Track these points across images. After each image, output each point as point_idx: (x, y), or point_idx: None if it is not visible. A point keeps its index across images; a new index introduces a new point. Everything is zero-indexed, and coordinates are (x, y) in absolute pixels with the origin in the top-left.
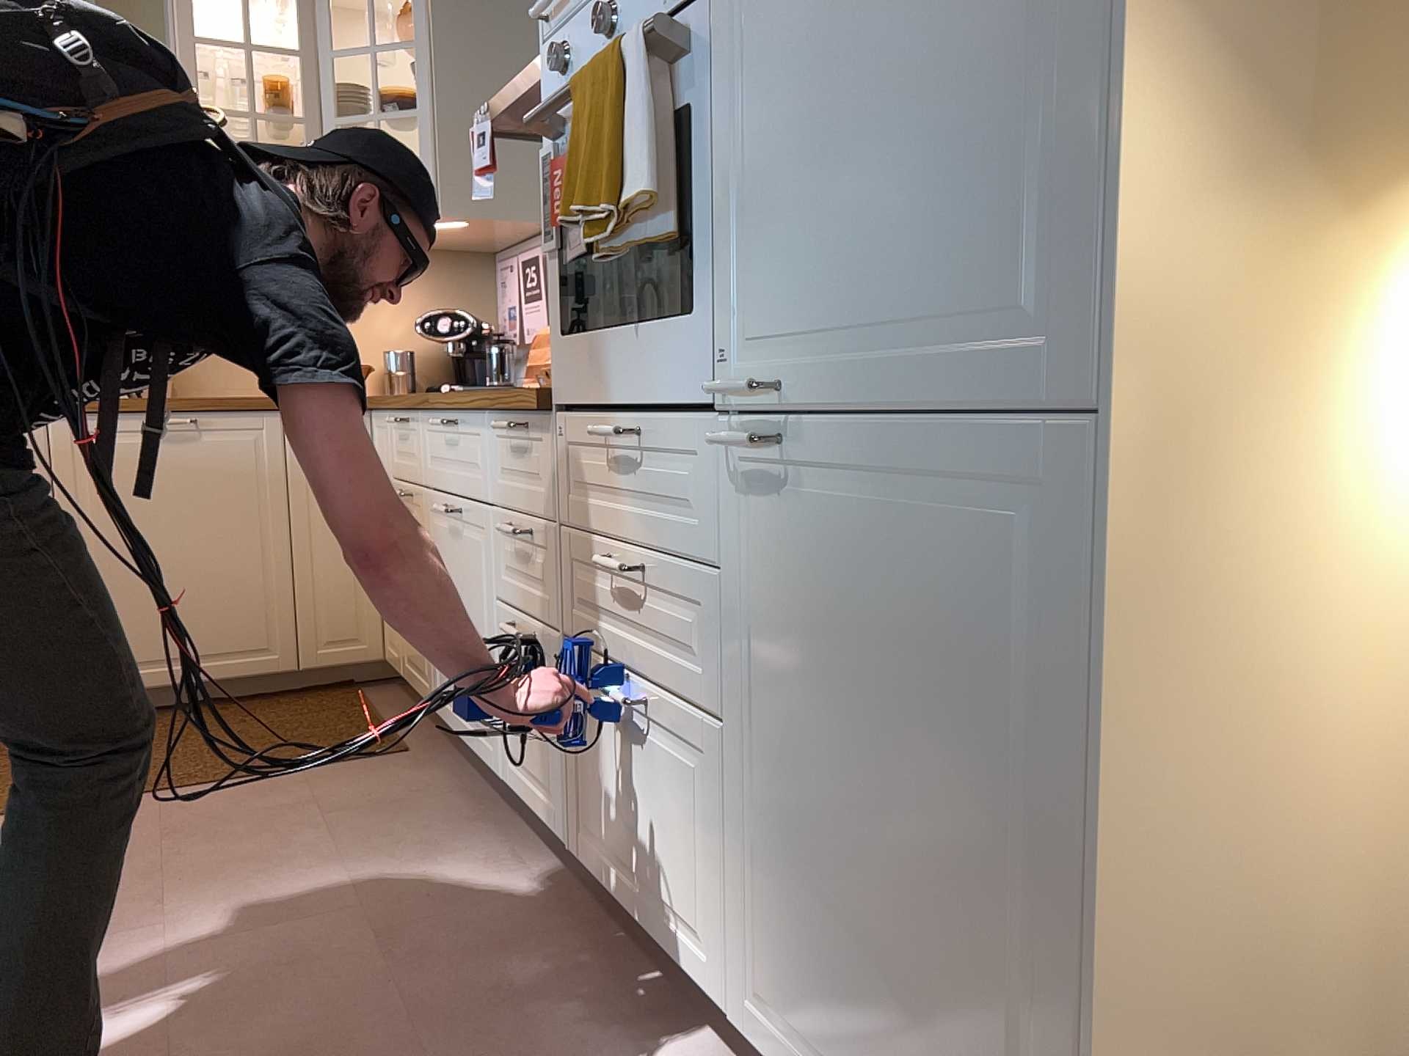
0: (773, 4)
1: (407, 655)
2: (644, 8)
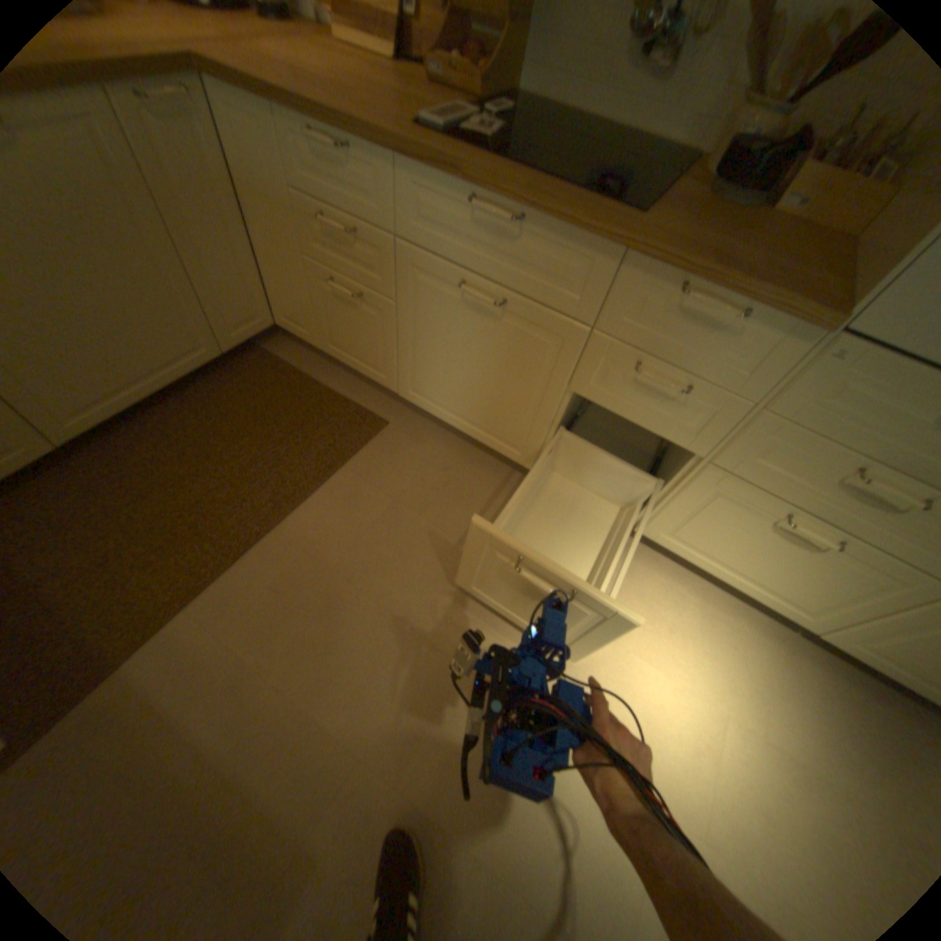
0: None
1: (335, 342)
2: None
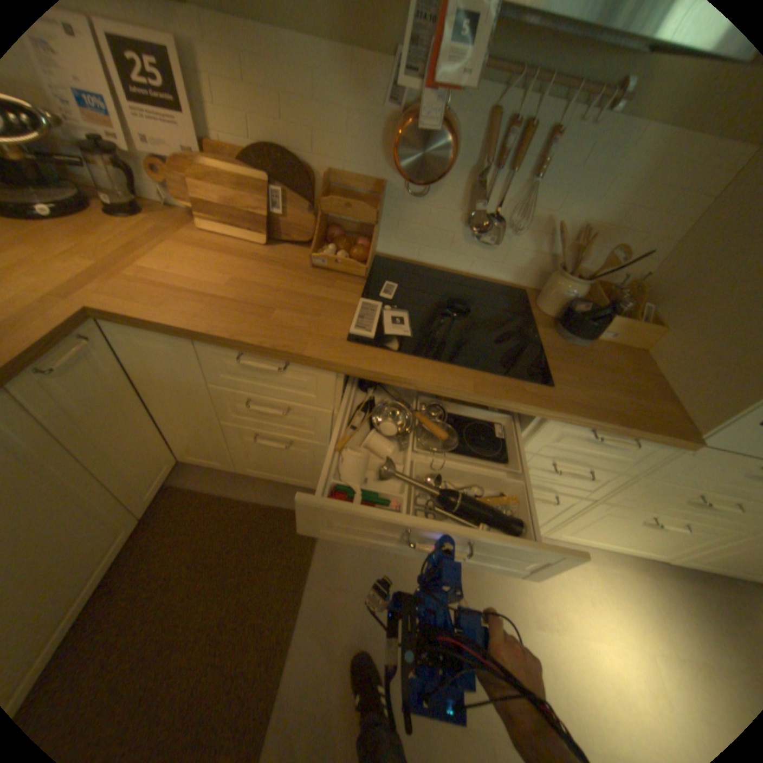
0: None
1: (255, 467)
2: None
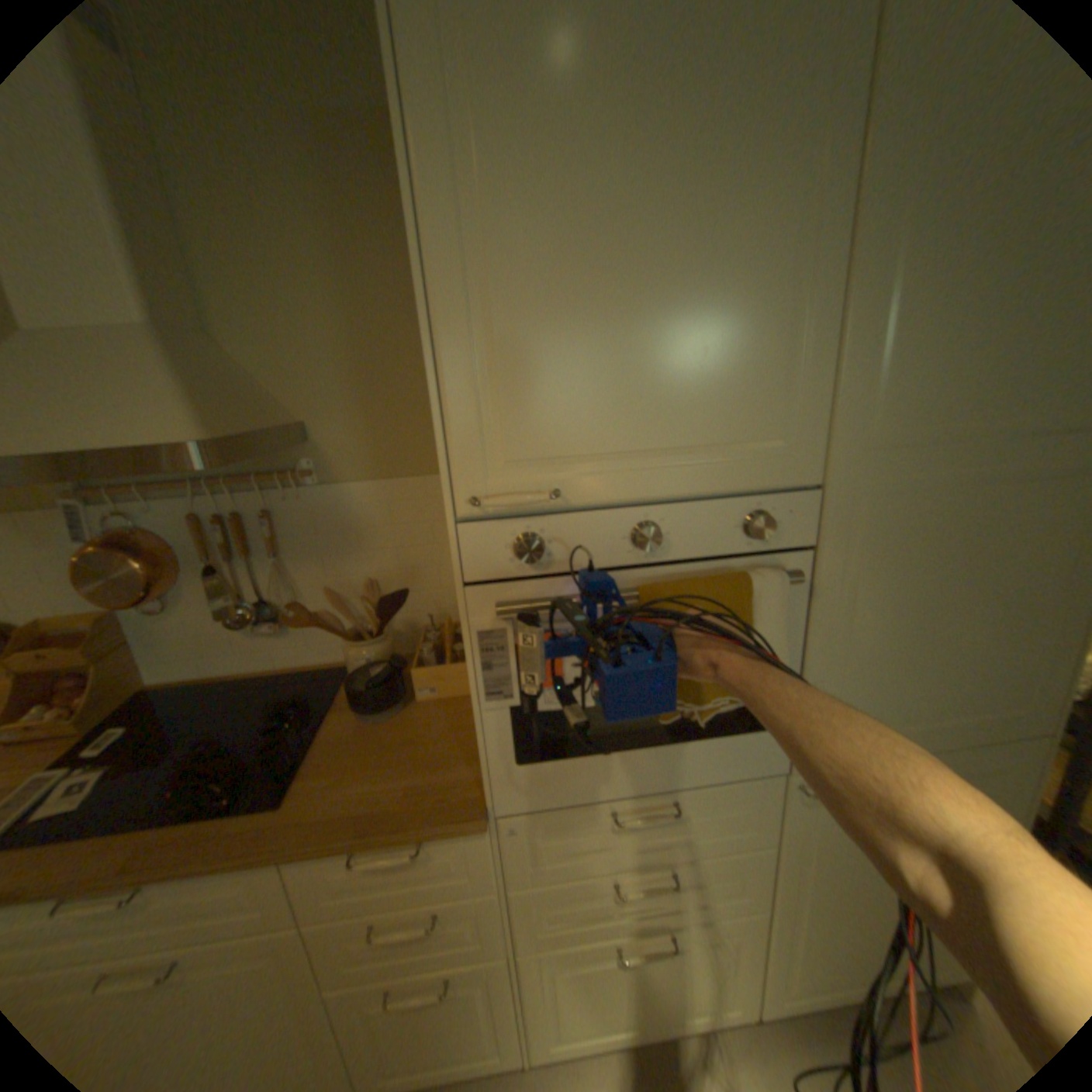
0: (877, 574)
1: None
2: (700, 539)
